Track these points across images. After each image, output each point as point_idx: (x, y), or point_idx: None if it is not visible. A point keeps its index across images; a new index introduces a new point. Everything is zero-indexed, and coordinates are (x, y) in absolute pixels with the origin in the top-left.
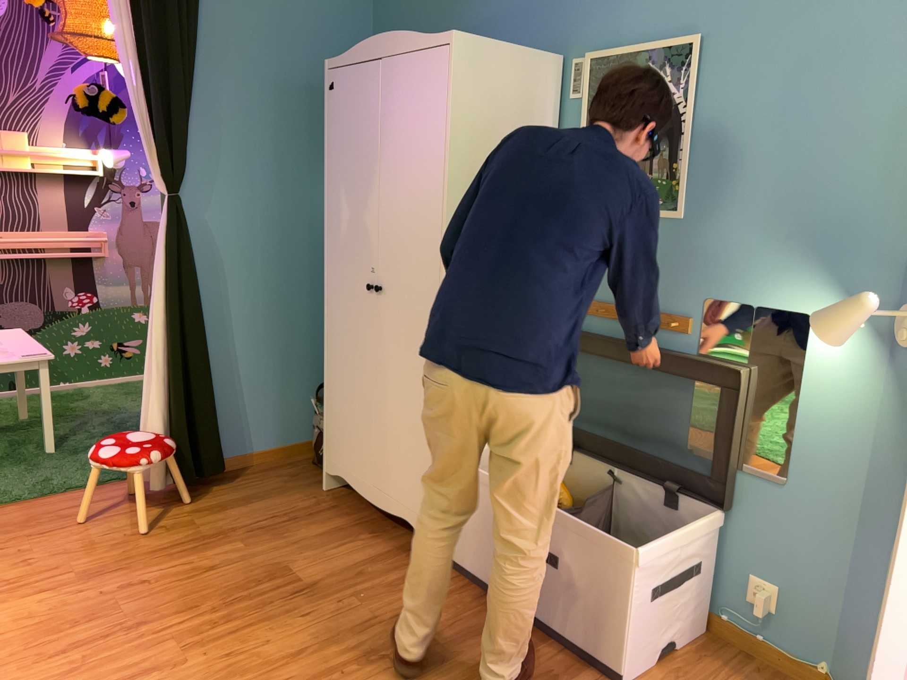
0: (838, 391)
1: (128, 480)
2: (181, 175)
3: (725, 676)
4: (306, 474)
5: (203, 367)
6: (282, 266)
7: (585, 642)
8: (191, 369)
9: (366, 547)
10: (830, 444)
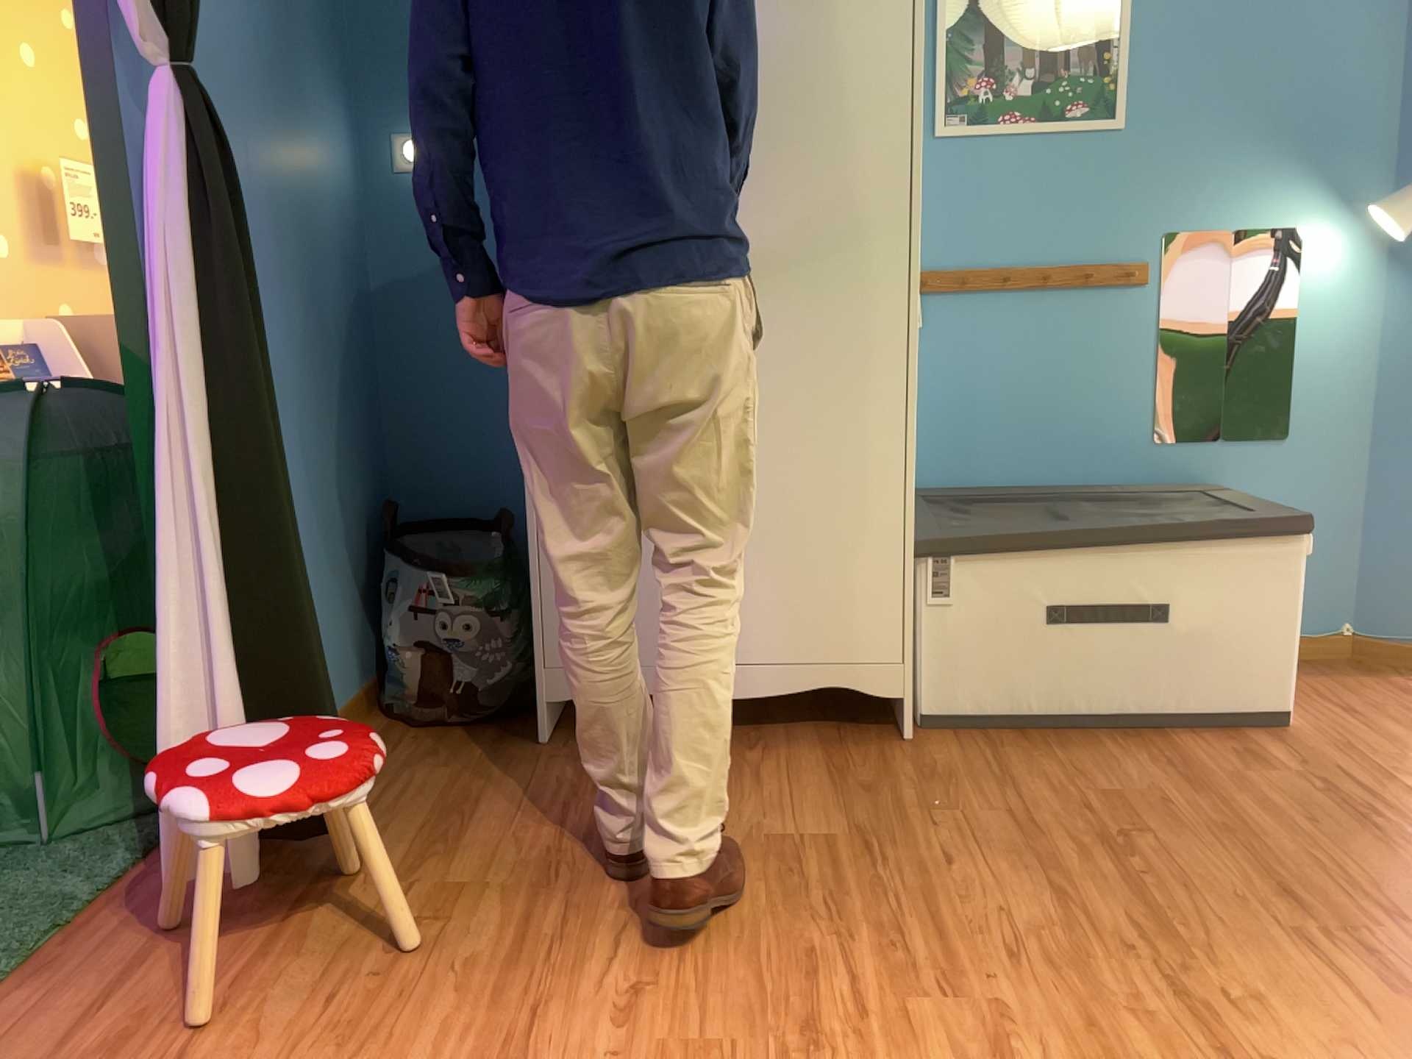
0: (1340, 310)
1: (81, 913)
2: (196, 14)
3: (1300, 682)
4: (450, 739)
5: (294, 528)
6: (292, 294)
7: (1226, 700)
8: (285, 535)
9: (789, 764)
10: (1334, 373)
